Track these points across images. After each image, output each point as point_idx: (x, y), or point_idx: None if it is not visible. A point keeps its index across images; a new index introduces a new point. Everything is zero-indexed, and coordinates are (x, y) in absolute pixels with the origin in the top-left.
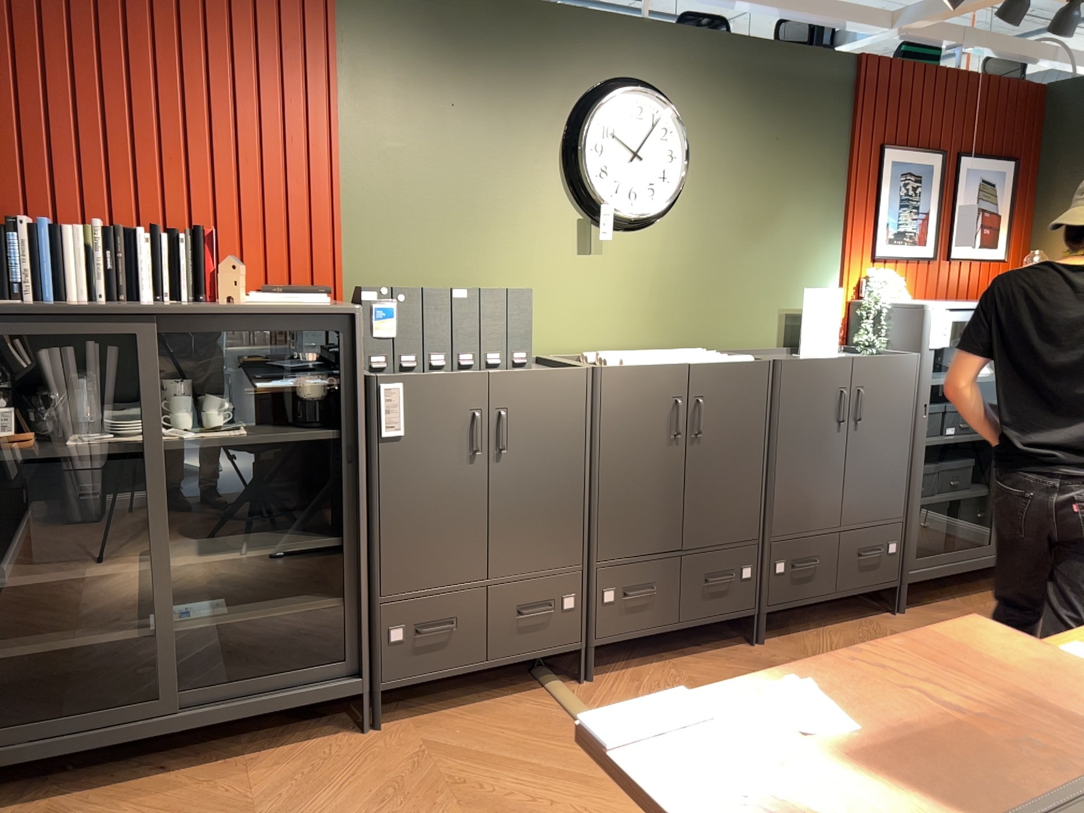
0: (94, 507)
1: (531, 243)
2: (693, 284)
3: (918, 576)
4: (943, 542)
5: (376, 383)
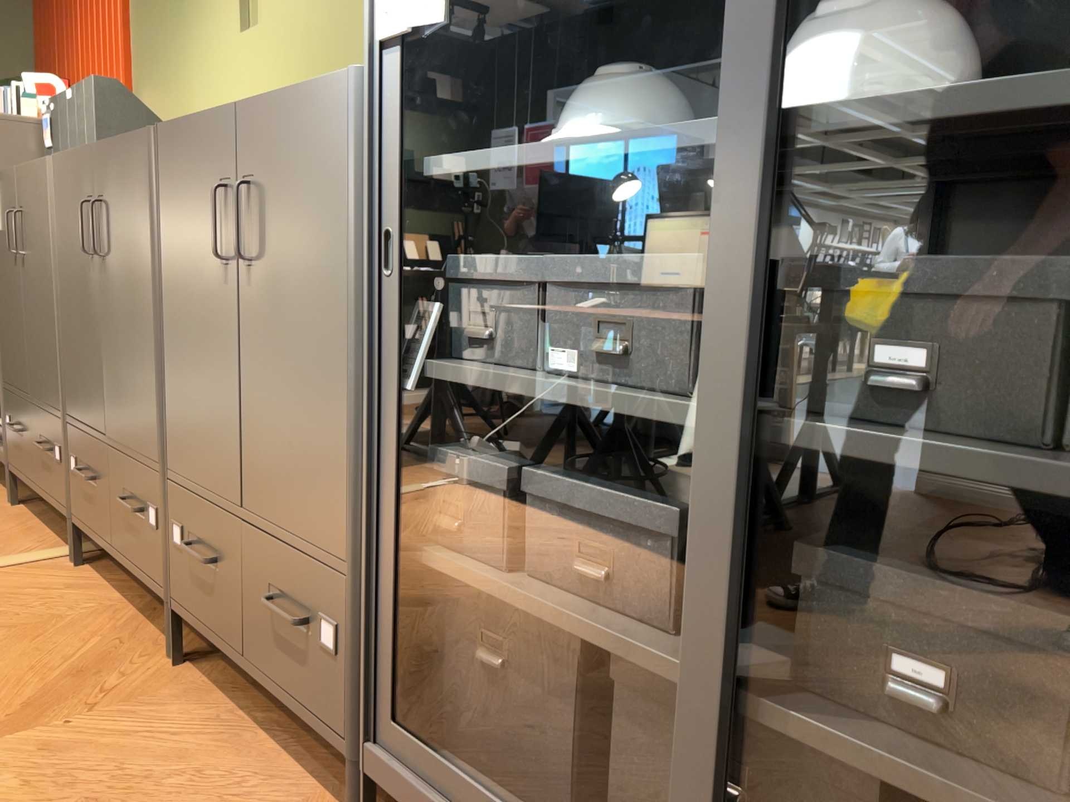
0: None
1: (211, 36)
2: (339, 41)
3: (387, 782)
4: (573, 782)
5: None
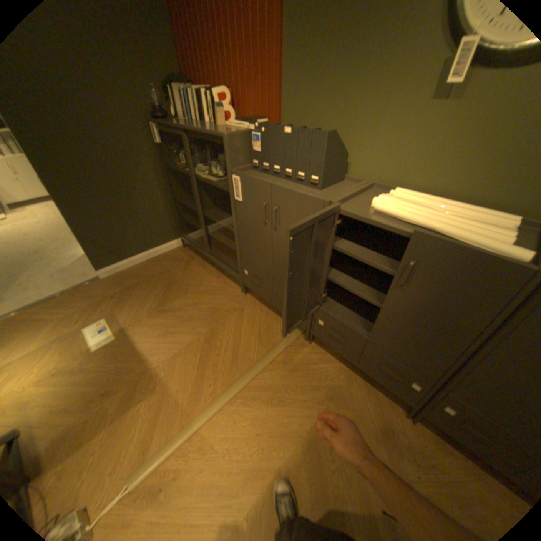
0: (197, 191)
1: (389, 89)
2: None
3: None
4: None
5: (233, 174)
